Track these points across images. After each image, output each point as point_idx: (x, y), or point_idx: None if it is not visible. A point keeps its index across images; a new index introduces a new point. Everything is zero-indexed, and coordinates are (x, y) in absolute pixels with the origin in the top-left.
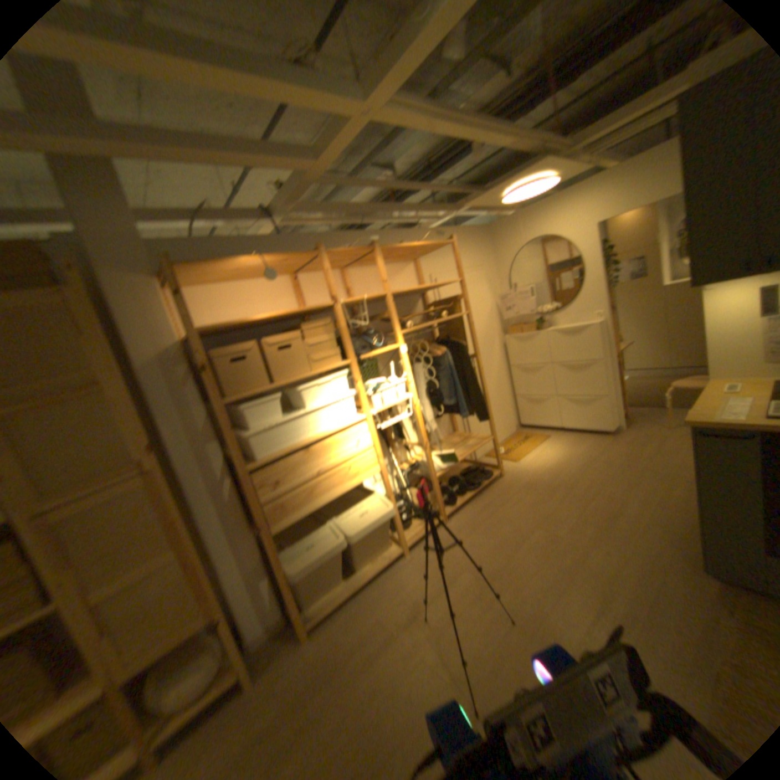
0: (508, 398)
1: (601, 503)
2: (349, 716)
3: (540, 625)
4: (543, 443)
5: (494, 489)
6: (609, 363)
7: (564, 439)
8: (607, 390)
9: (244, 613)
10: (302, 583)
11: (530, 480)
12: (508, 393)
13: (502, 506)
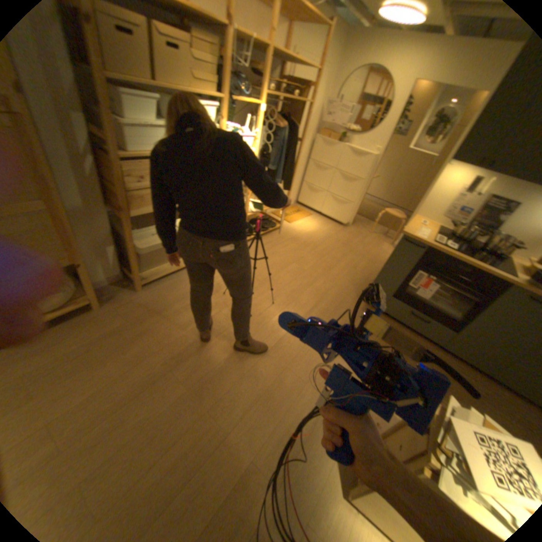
0: (298, 181)
1: (329, 259)
2: (175, 331)
3: (286, 306)
4: (307, 218)
5: (274, 235)
6: (365, 184)
7: (318, 219)
8: (355, 200)
9: (93, 265)
10: (145, 256)
11: (295, 236)
12: (300, 177)
13: (277, 246)
